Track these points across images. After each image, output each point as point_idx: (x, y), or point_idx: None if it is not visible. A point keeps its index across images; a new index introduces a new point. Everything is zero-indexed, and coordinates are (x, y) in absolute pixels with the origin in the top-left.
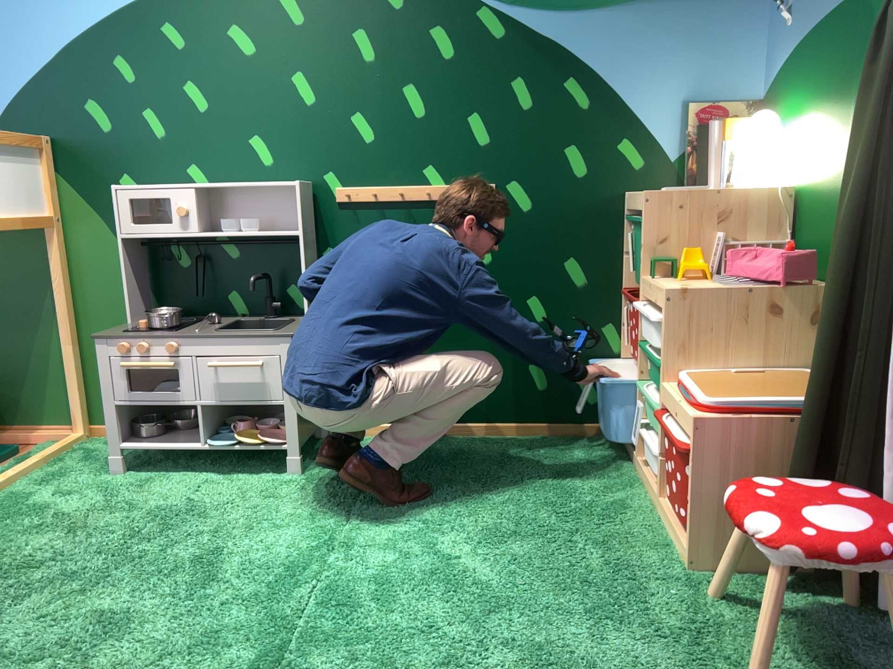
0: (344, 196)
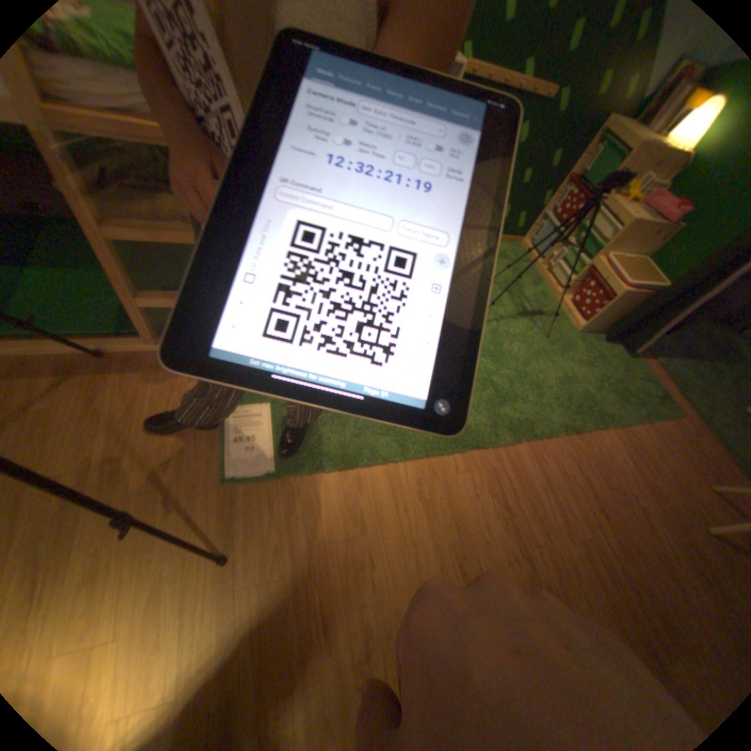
0: (470, 72)
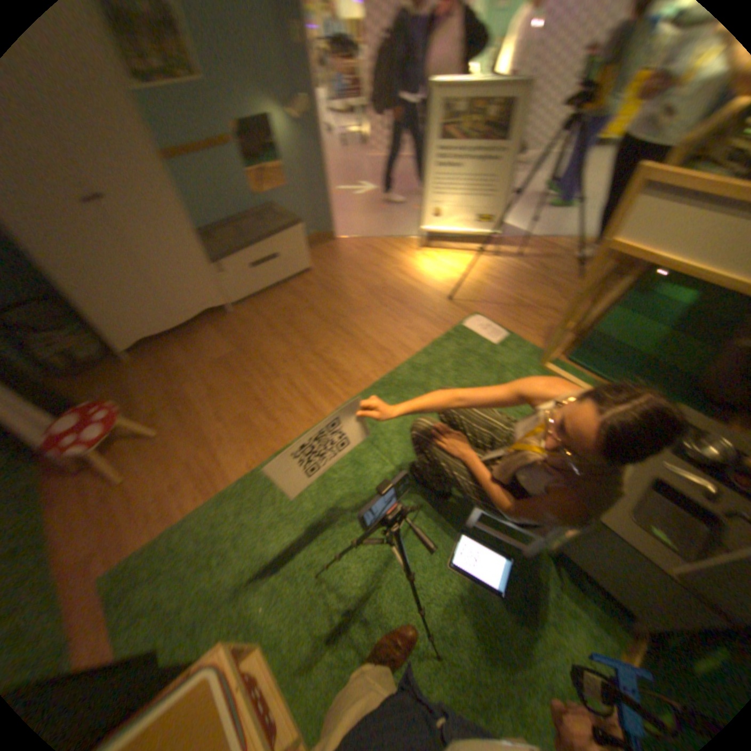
0: None
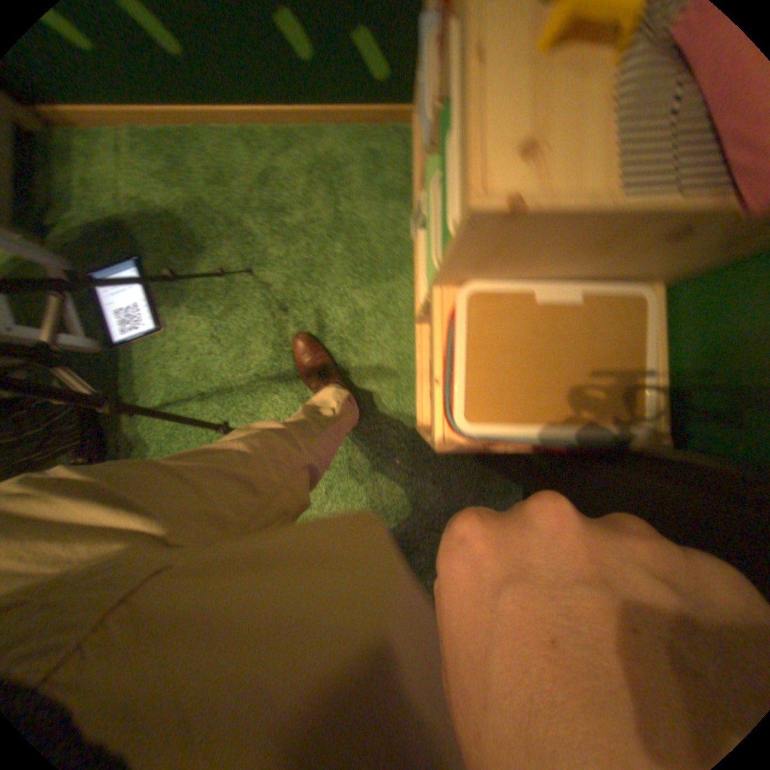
0: None
